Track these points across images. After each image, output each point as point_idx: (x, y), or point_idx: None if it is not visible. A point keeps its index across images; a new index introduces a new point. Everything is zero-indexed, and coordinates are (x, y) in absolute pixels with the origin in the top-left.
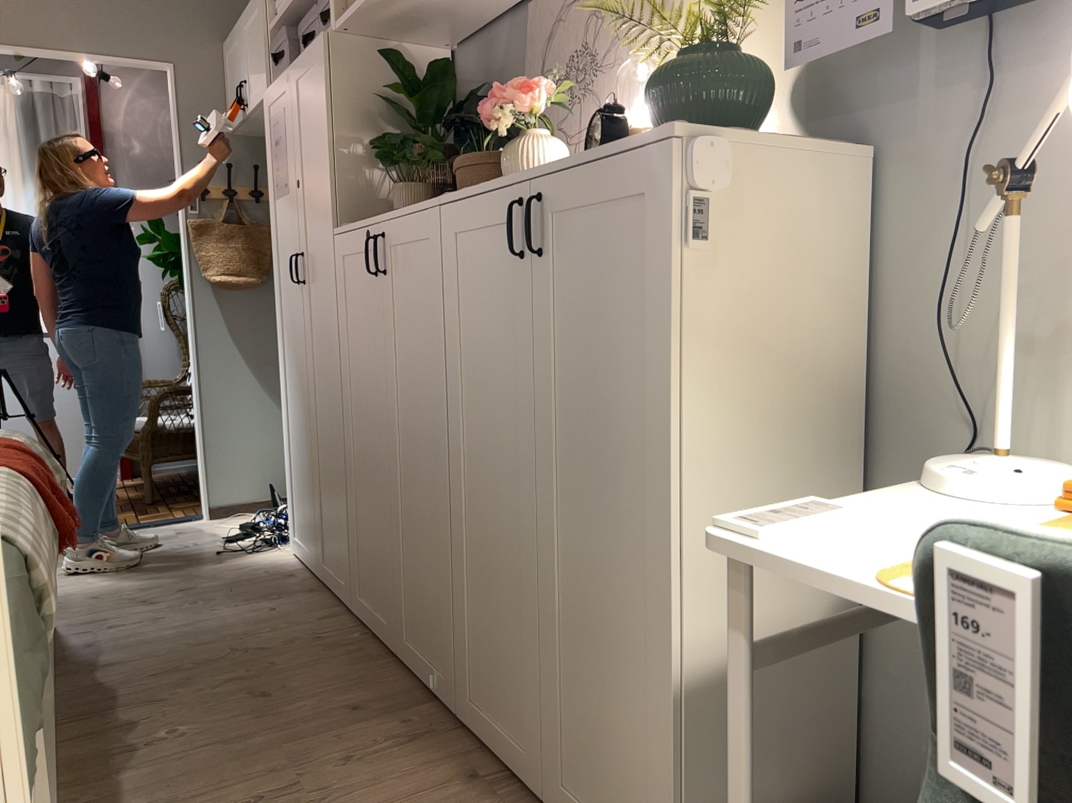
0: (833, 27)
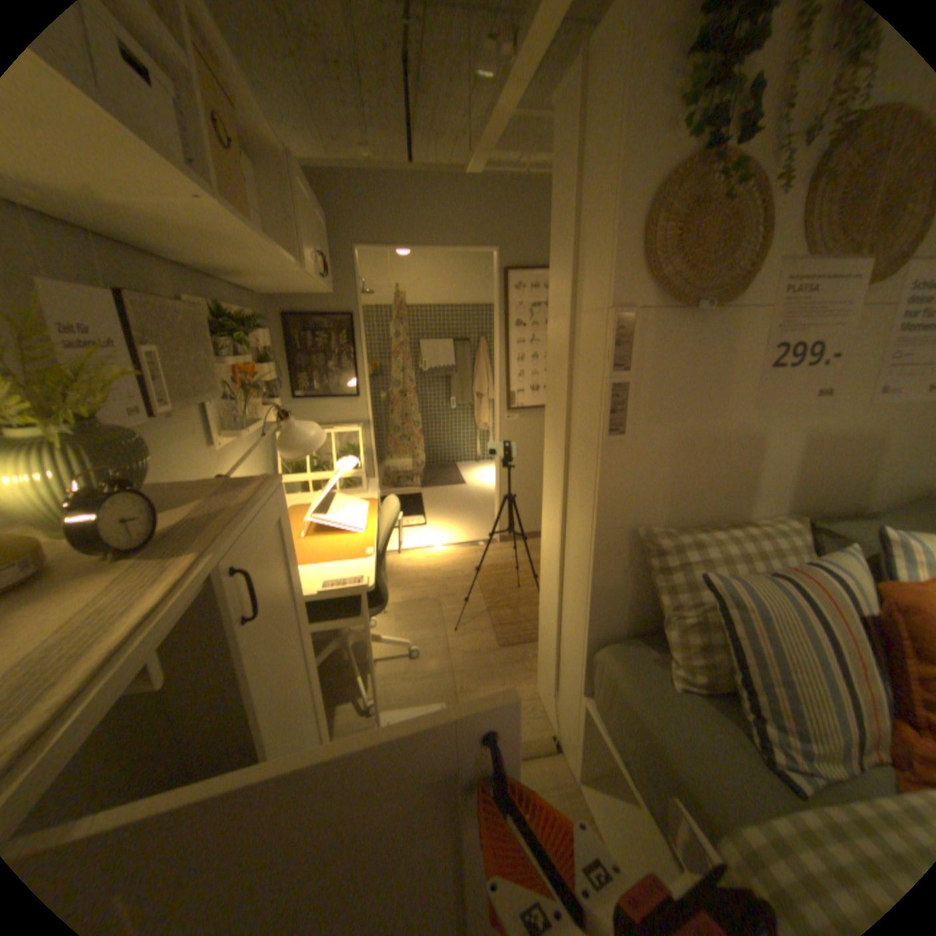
0: (108, 406)
